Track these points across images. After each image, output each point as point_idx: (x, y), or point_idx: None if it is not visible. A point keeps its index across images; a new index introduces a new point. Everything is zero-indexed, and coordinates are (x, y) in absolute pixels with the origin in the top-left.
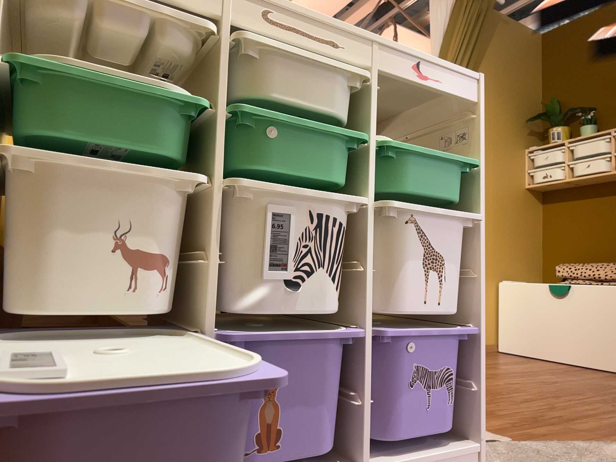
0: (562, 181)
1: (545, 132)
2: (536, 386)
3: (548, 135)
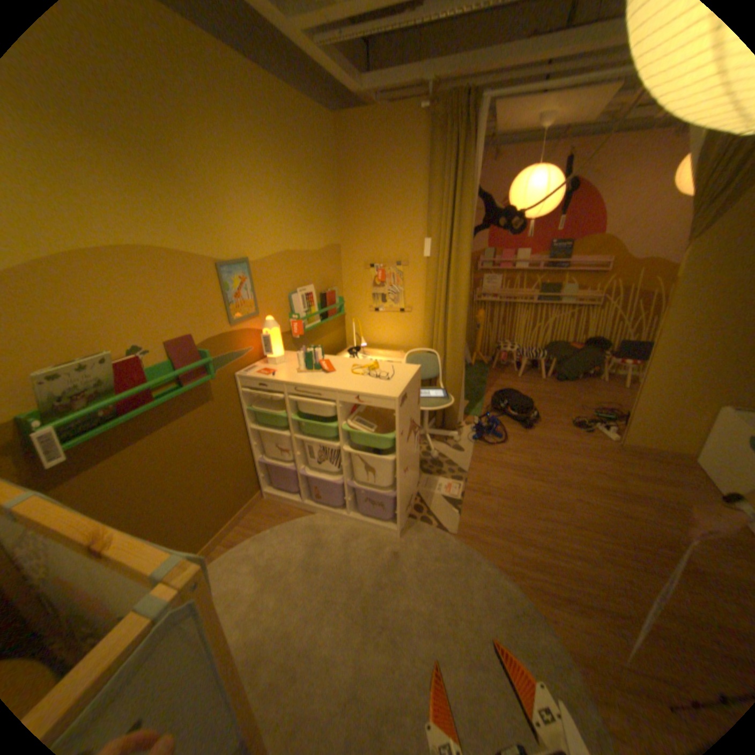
0: None
1: None
2: (592, 517)
3: None
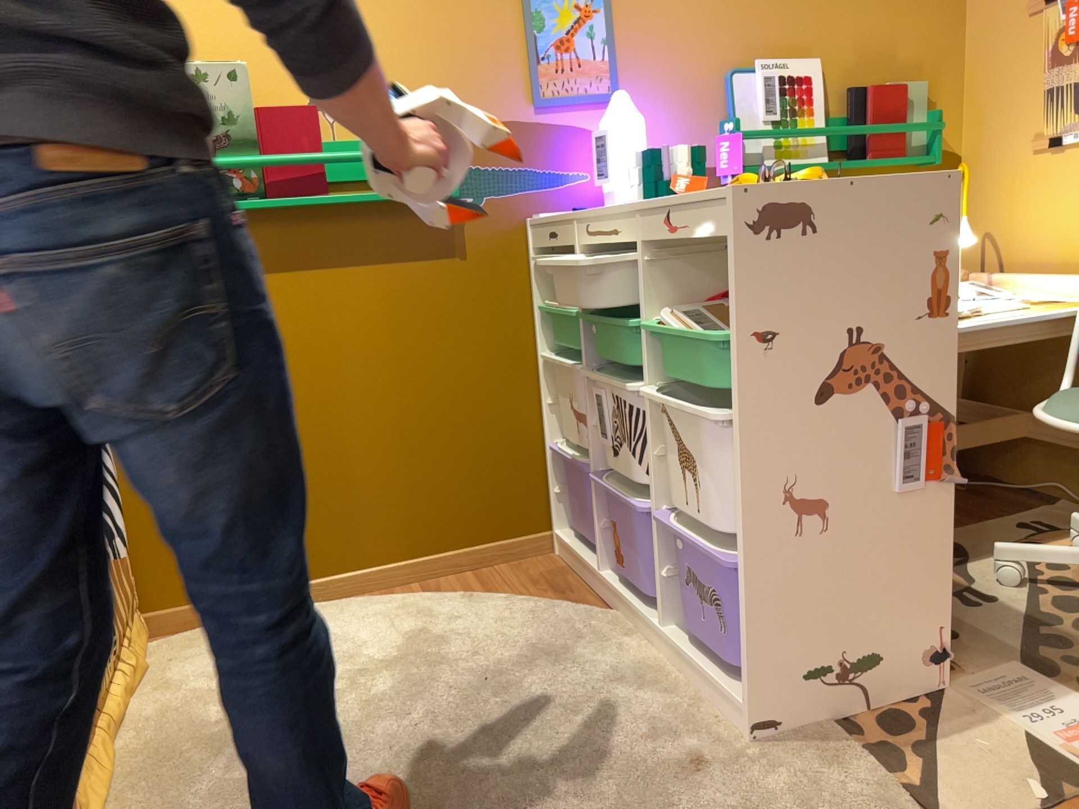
0: None
1: None
2: None
3: None
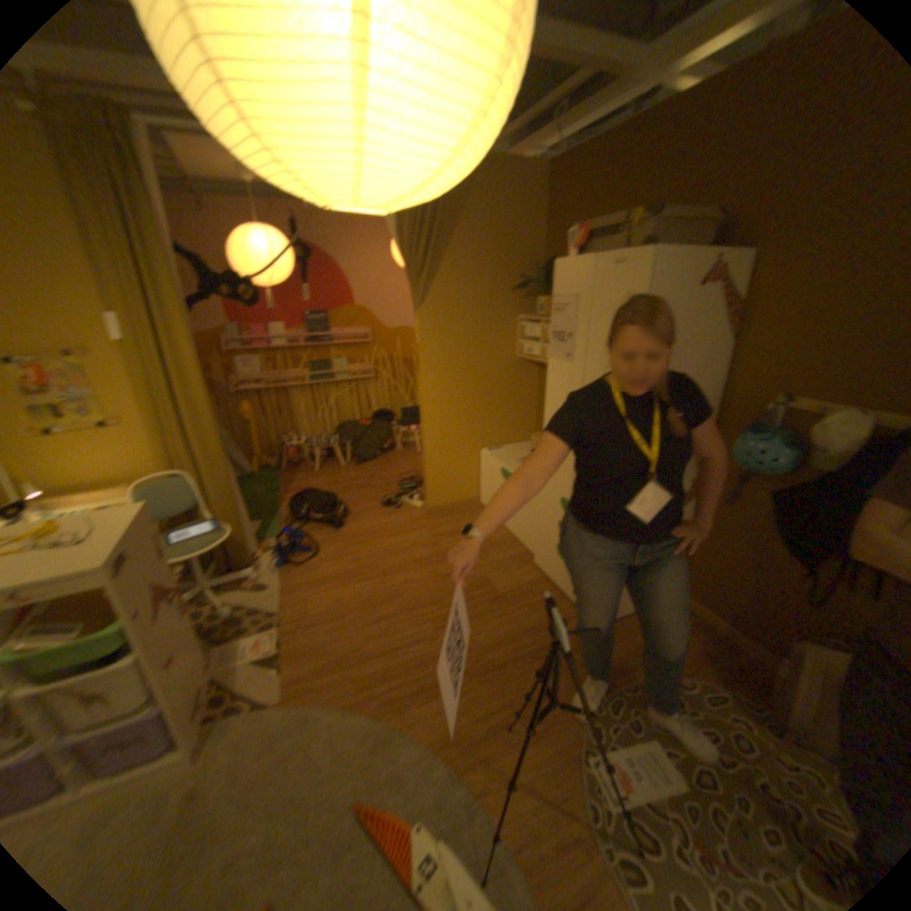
0: (540, 362)
1: (537, 299)
2: (417, 594)
3: (538, 304)
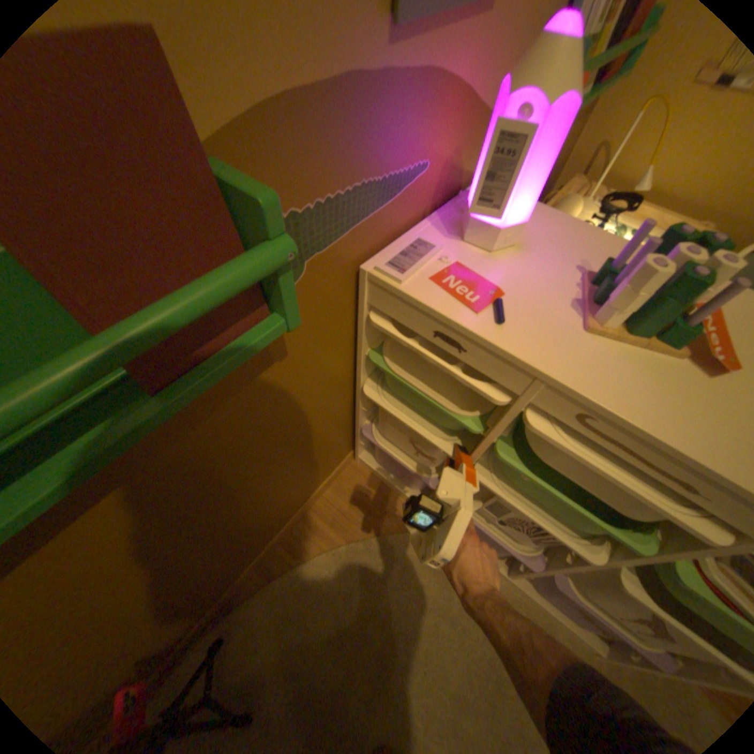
0: None
1: None
2: None
3: None
